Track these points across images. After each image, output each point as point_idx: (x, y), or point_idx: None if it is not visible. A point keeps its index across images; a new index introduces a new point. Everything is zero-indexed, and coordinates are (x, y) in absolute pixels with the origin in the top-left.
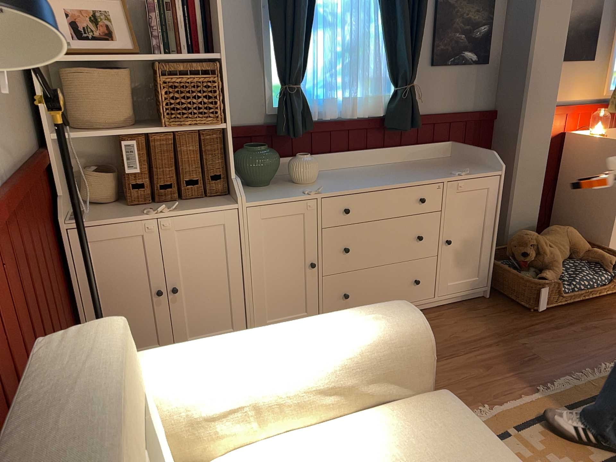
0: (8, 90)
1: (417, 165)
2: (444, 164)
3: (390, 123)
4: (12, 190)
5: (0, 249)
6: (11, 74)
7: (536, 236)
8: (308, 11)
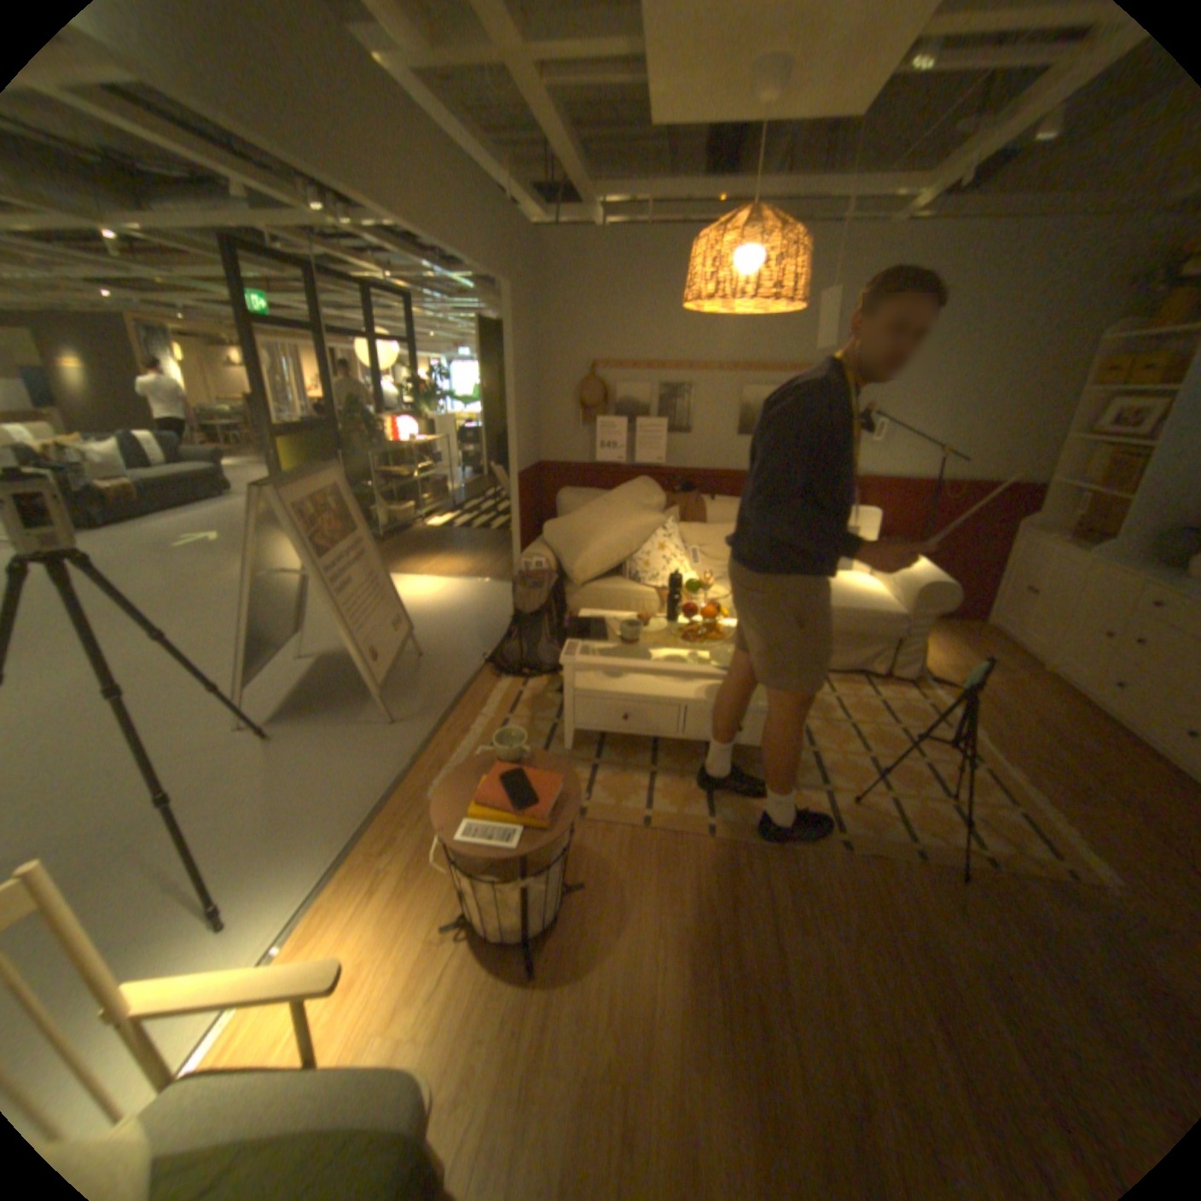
0: (1016, 448)
1: None
2: None
3: None
4: (950, 484)
5: (922, 498)
6: (1036, 441)
7: None
8: None
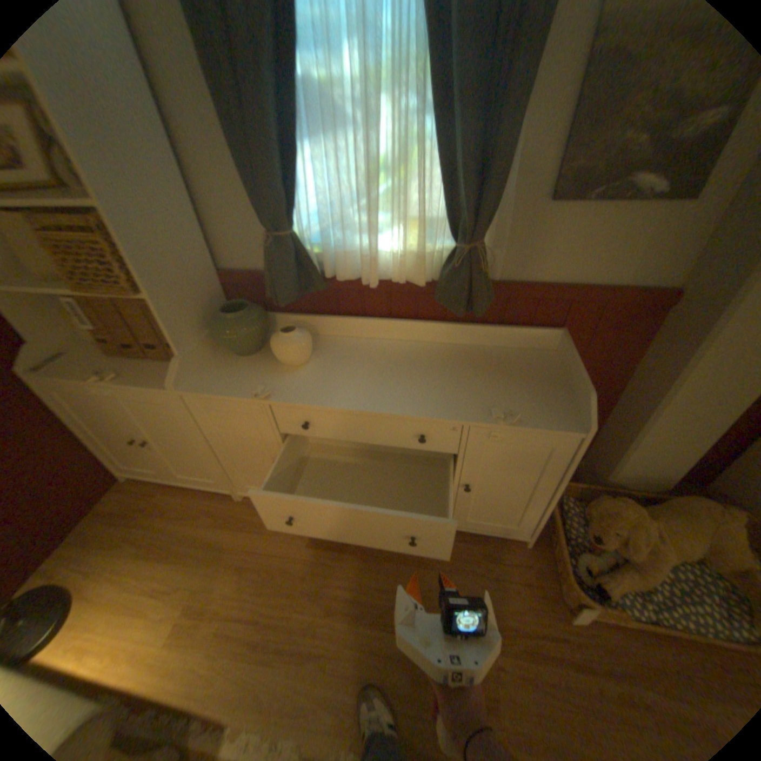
0: None
1: (479, 358)
2: (522, 368)
3: (440, 295)
4: None
5: None
6: None
7: (643, 516)
8: (280, 99)
